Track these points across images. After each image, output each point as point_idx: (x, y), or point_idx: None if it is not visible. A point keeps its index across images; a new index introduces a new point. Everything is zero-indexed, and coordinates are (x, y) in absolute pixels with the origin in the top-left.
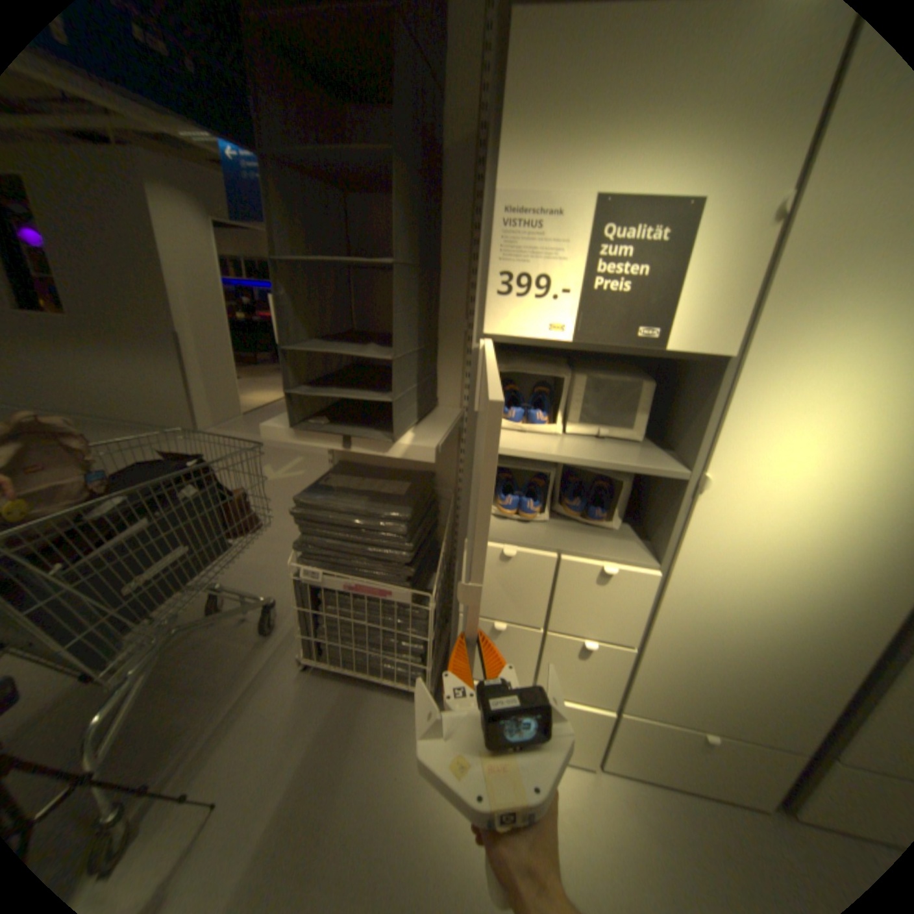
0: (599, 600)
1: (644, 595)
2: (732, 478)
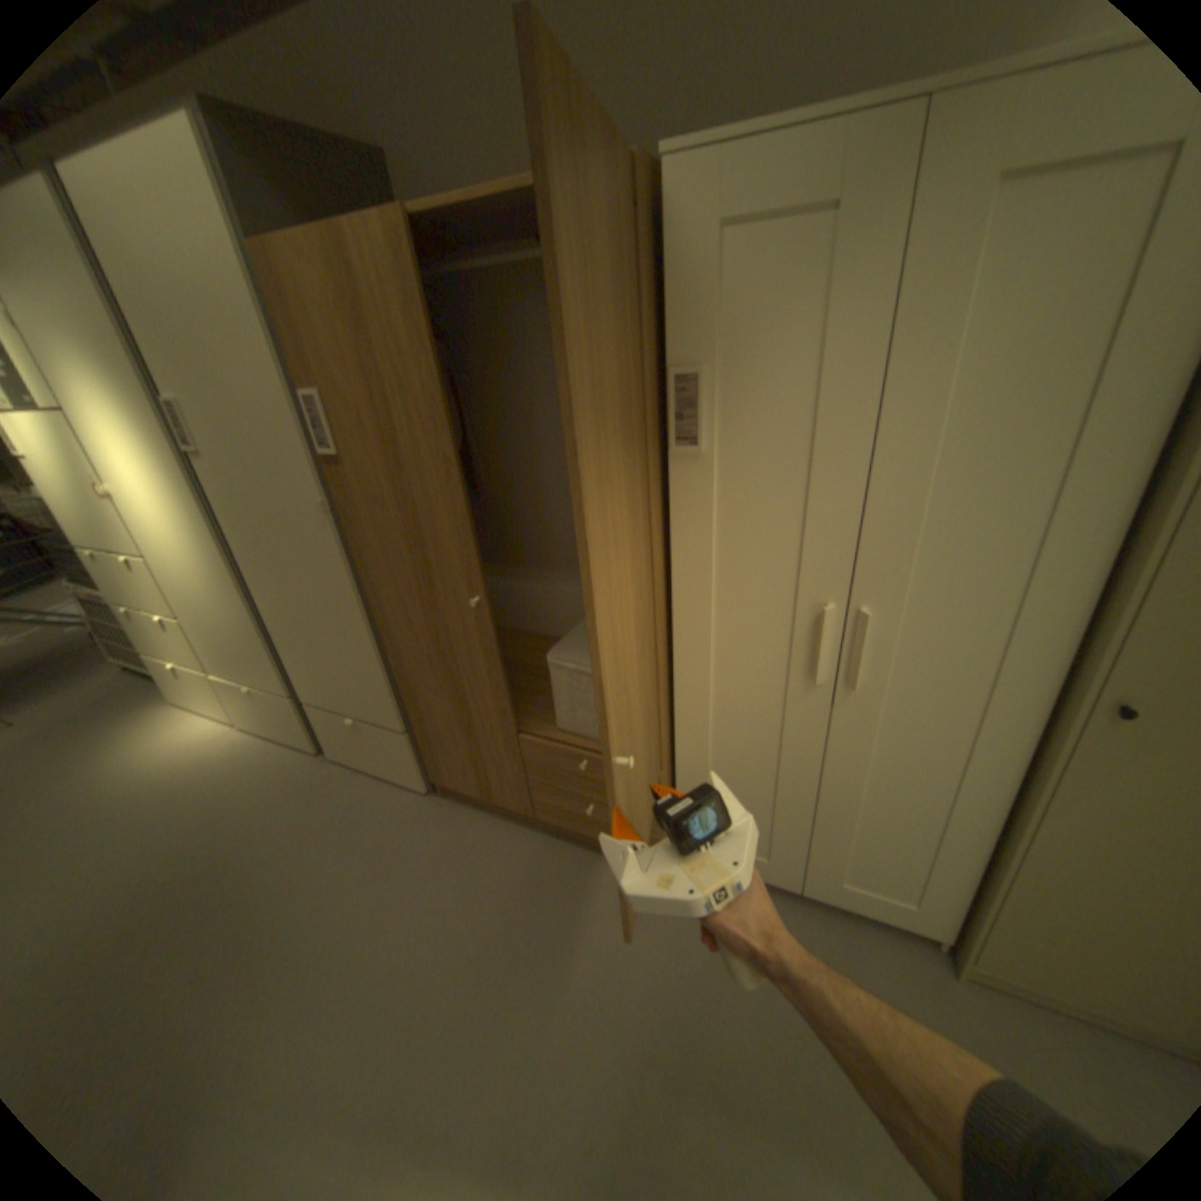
0: (139, 584)
1: (148, 577)
2: (114, 487)
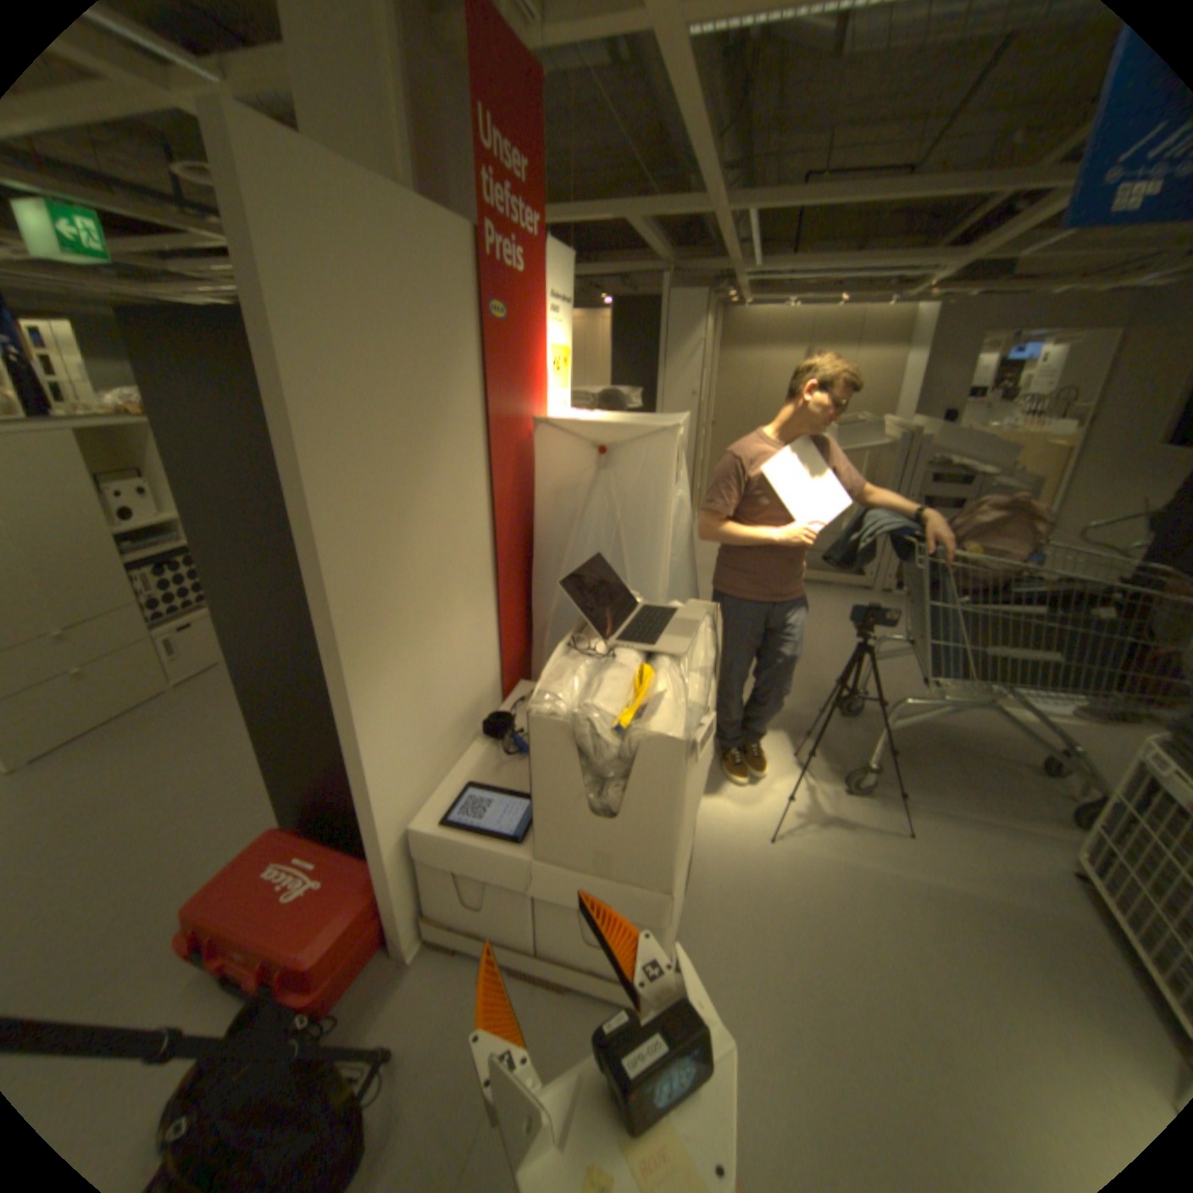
0: None
1: None
2: None
